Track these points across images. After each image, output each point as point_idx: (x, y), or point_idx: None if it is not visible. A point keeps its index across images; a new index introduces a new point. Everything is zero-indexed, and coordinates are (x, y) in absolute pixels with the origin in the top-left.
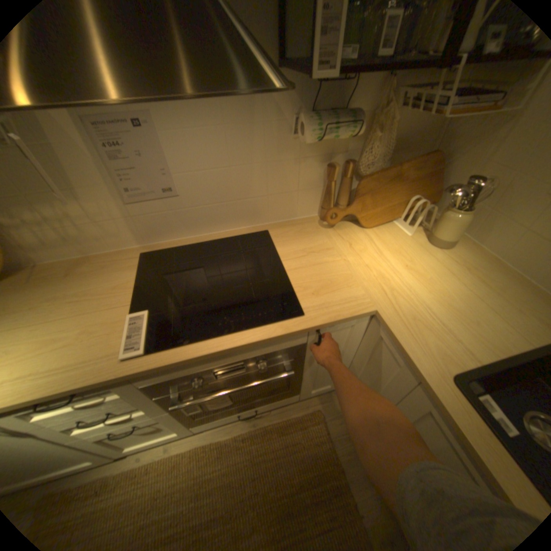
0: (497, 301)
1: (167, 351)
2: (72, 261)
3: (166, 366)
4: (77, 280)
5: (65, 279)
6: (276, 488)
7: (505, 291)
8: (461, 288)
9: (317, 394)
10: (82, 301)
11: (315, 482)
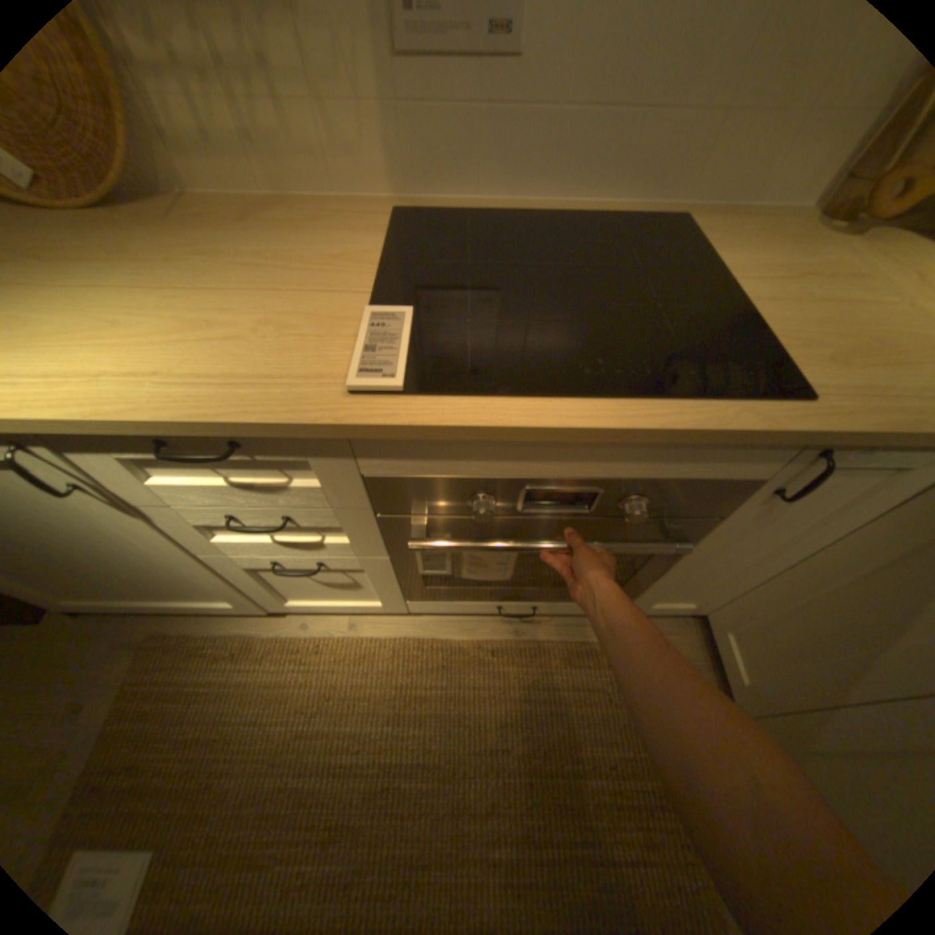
0: None
1: (459, 399)
2: (253, 198)
3: (446, 435)
4: (261, 230)
5: (238, 224)
6: (546, 755)
7: None
8: None
9: (660, 613)
10: (270, 268)
11: (625, 771)
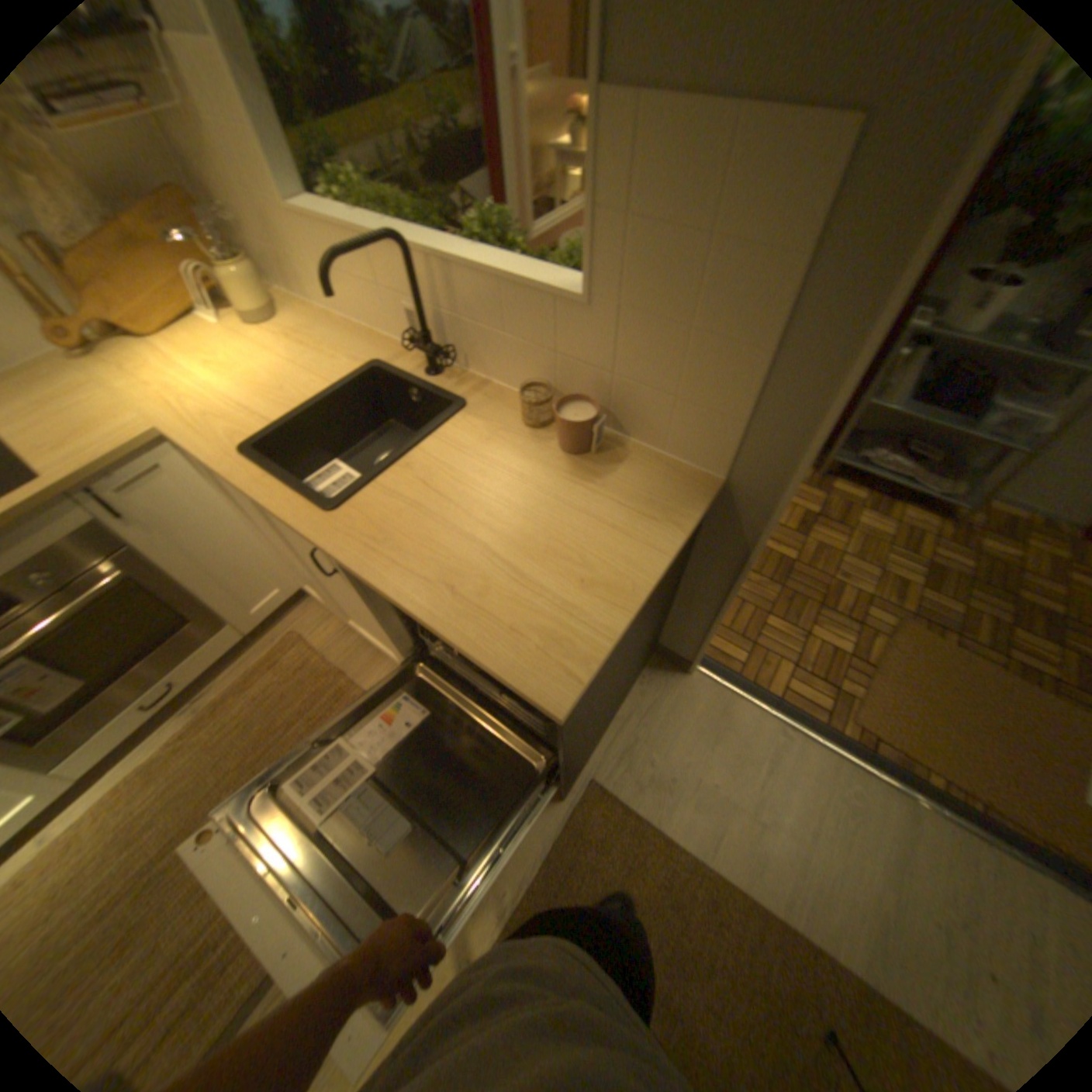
0: (310, 359)
1: None
2: None
3: None
4: None
5: None
6: (251, 751)
7: (322, 345)
8: (271, 362)
9: (266, 613)
10: None
11: (304, 709)
